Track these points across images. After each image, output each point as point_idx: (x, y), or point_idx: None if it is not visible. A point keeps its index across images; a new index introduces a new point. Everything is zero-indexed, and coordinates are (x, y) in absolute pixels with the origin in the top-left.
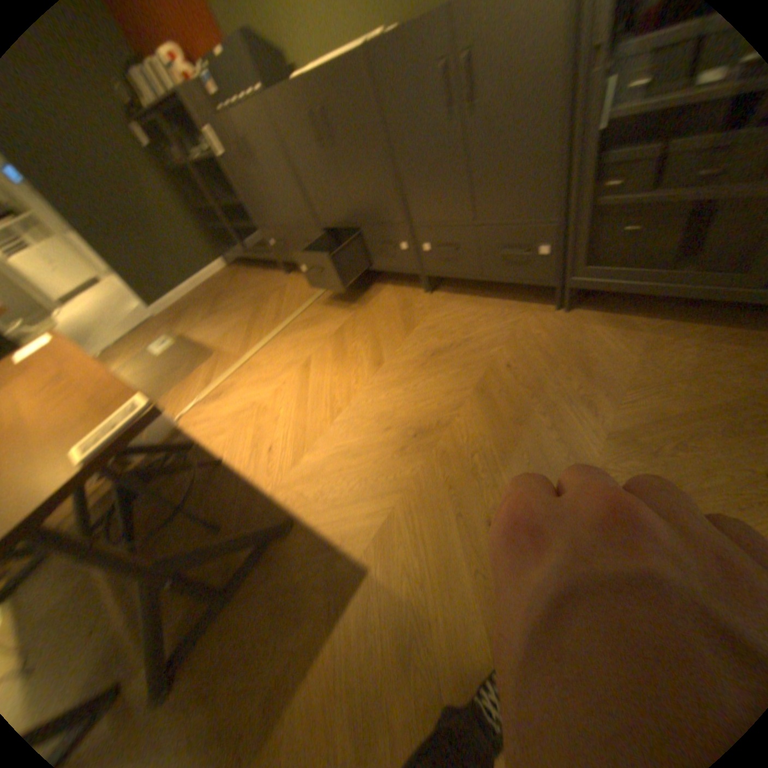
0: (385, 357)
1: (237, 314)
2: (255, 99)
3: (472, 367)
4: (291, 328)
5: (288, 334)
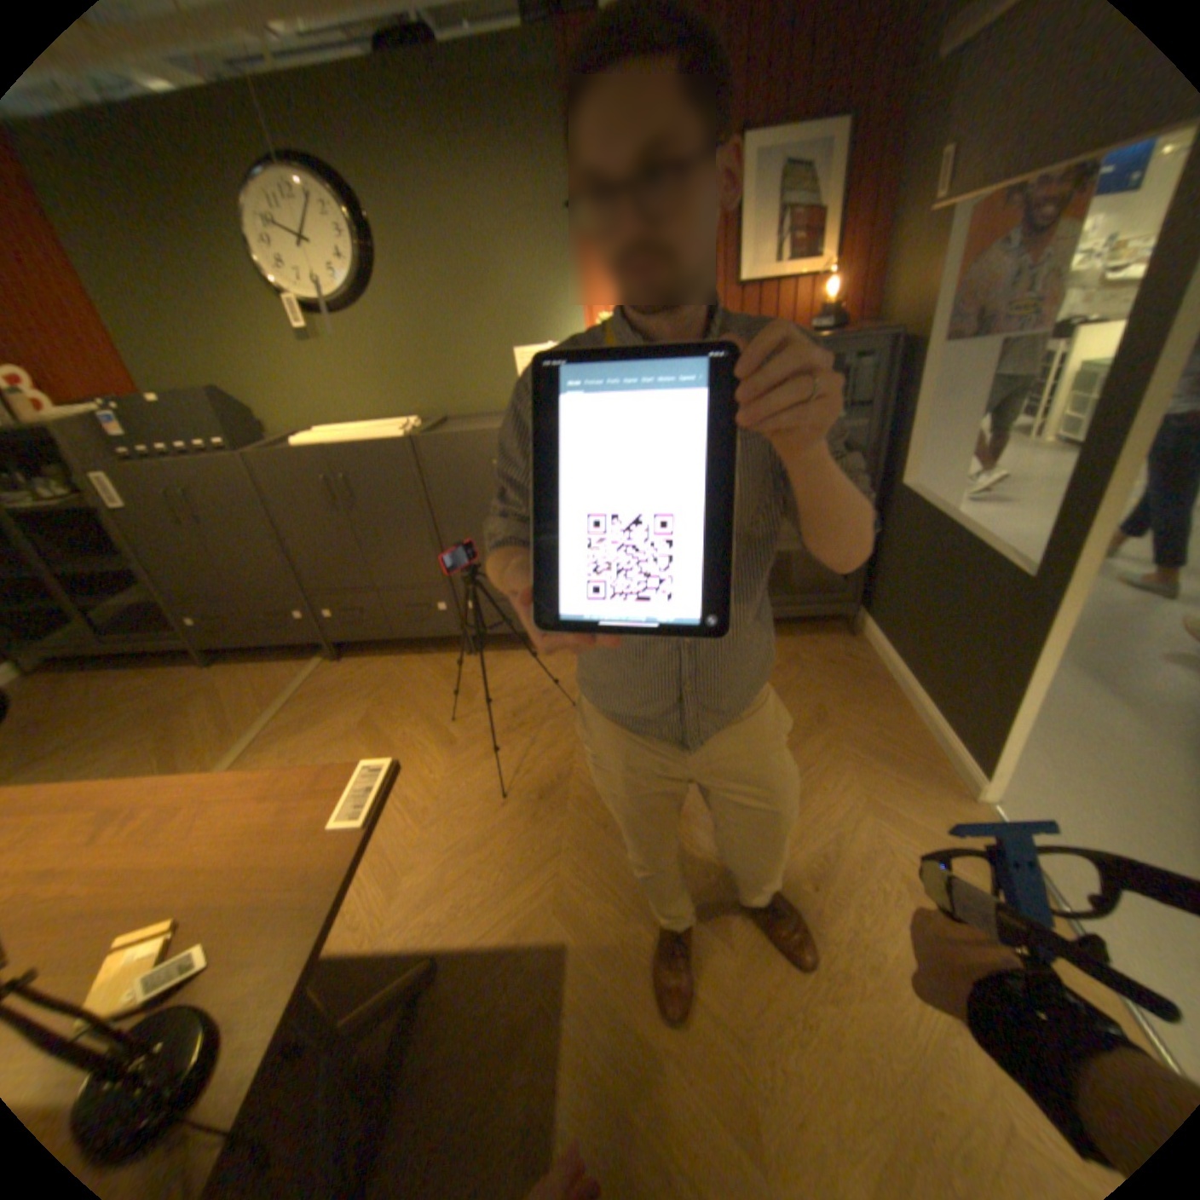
0: (456, 732)
1: (120, 744)
2: (214, 452)
3: (564, 714)
4: (270, 736)
5: (269, 745)
